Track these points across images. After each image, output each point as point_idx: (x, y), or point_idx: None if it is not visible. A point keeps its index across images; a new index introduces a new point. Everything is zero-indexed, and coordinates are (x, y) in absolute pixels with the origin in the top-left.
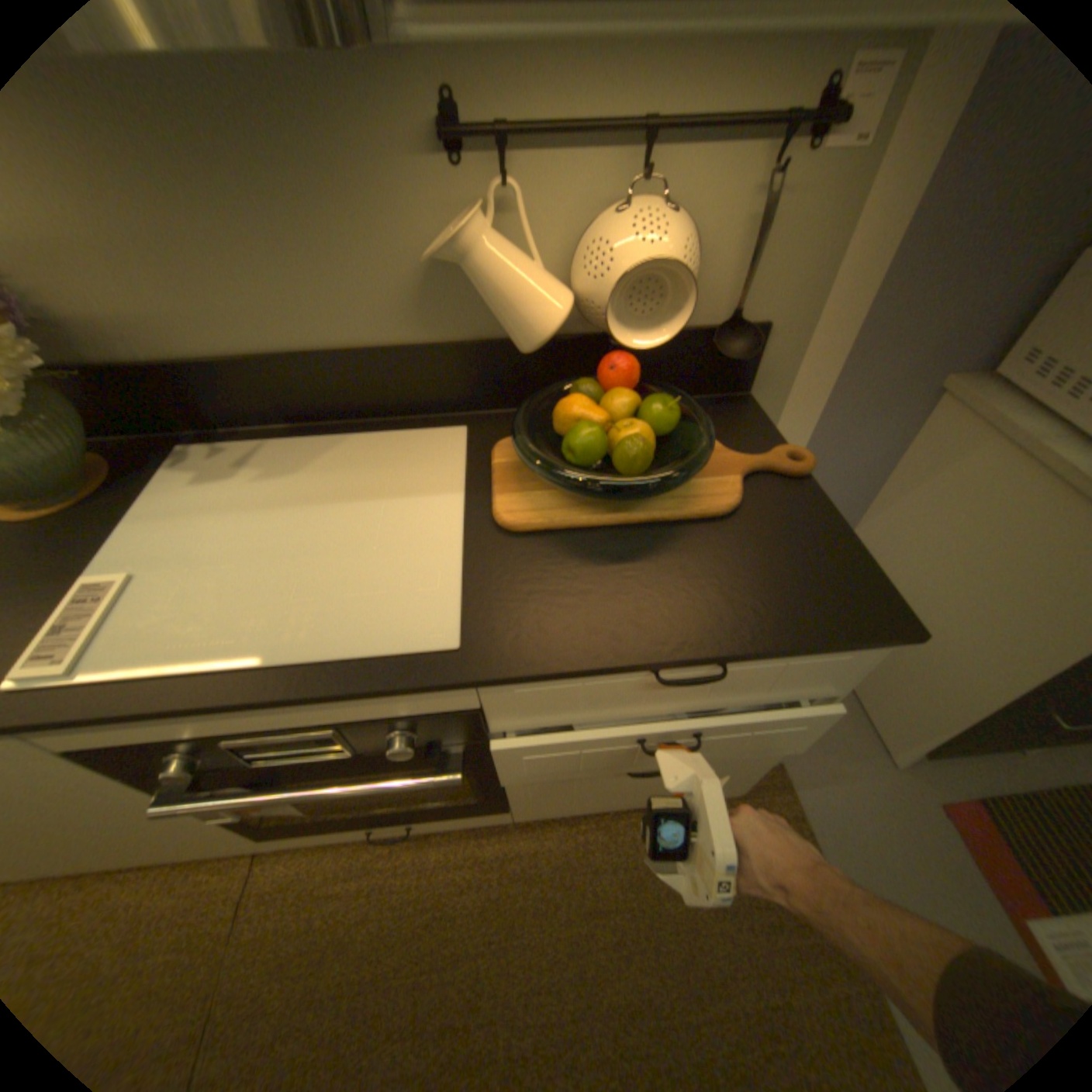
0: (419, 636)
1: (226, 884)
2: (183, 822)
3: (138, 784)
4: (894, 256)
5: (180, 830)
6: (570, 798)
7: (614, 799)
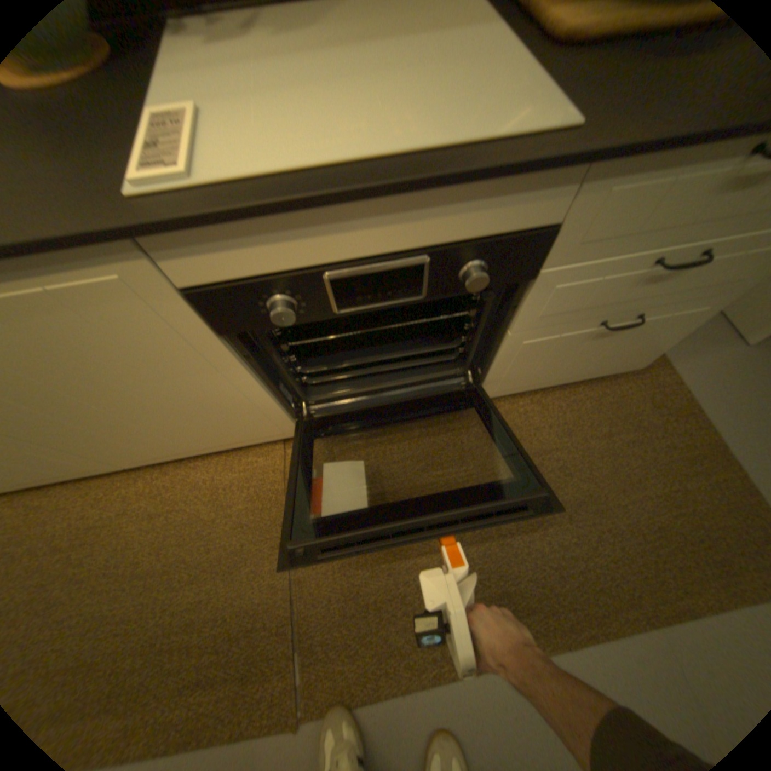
0: (535, 120)
1: (271, 462)
2: (254, 398)
3: (232, 349)
4: None
5: (249, 409)
6: (535, 369)
7: (562, 370)
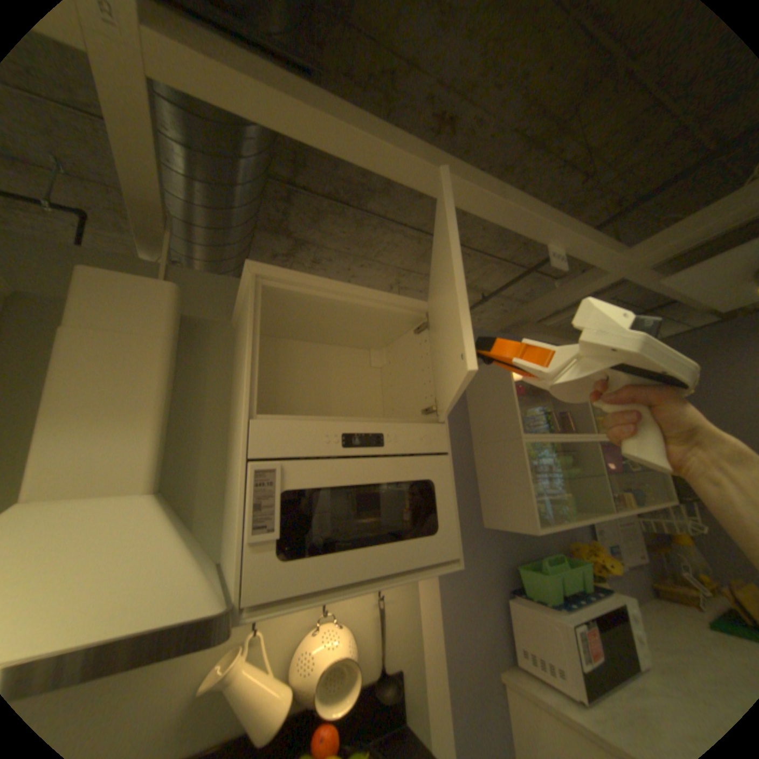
0: None
1: None
2: None
3: None
4: (442, 621)
5: None
6: None
7: None
